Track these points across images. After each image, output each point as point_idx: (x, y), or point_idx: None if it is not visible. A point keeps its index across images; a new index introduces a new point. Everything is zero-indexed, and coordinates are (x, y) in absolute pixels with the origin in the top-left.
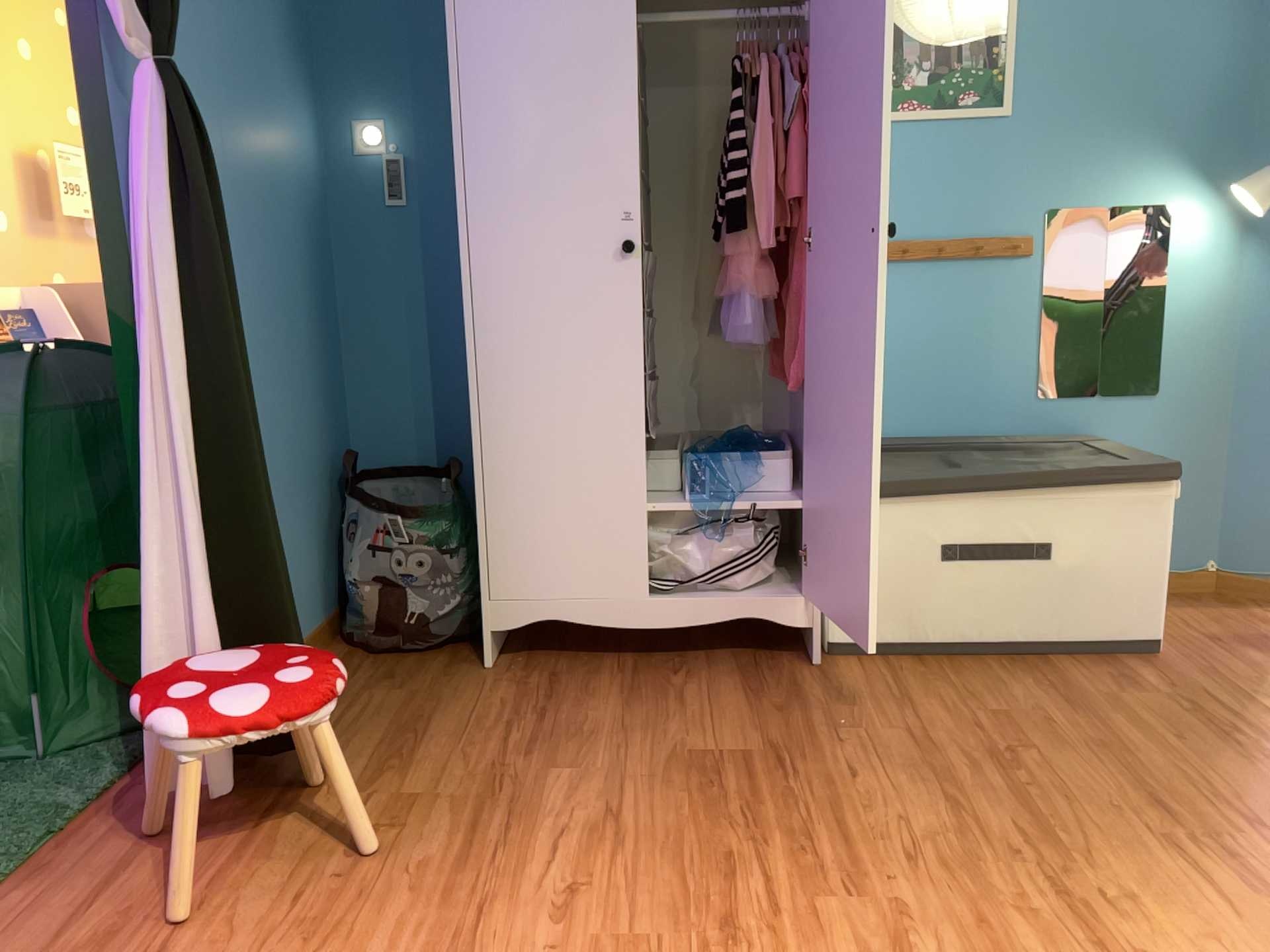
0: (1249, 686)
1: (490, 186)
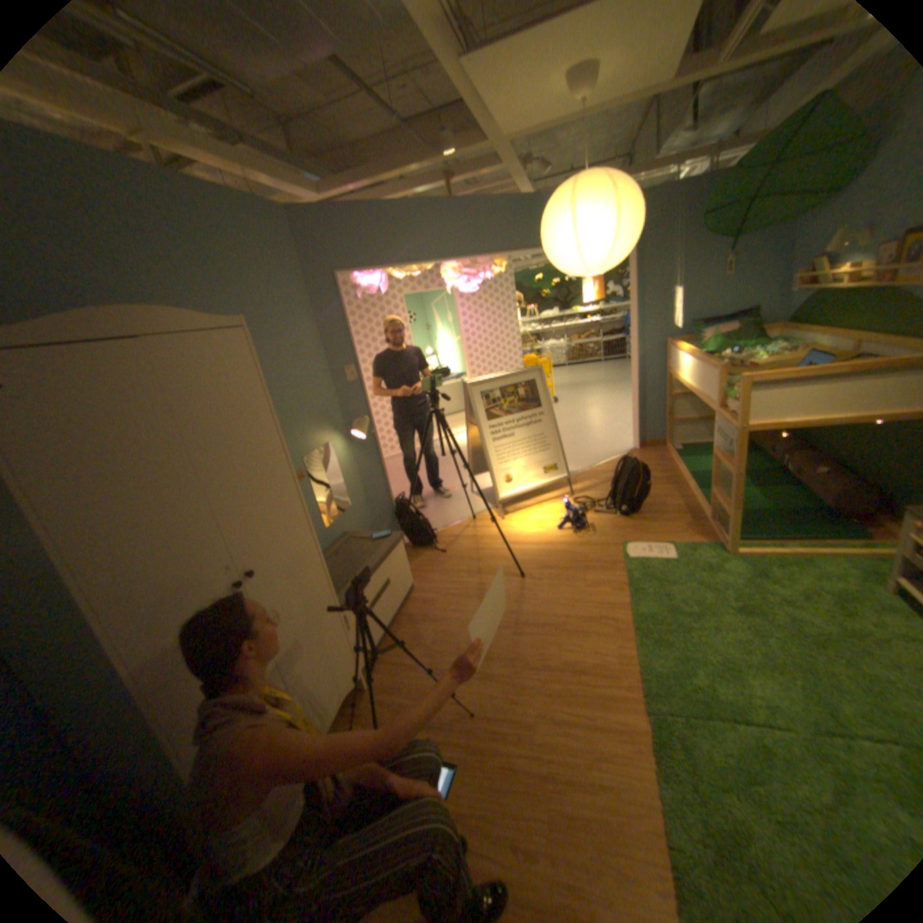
0: (442, 579)
1: (126, 615)
